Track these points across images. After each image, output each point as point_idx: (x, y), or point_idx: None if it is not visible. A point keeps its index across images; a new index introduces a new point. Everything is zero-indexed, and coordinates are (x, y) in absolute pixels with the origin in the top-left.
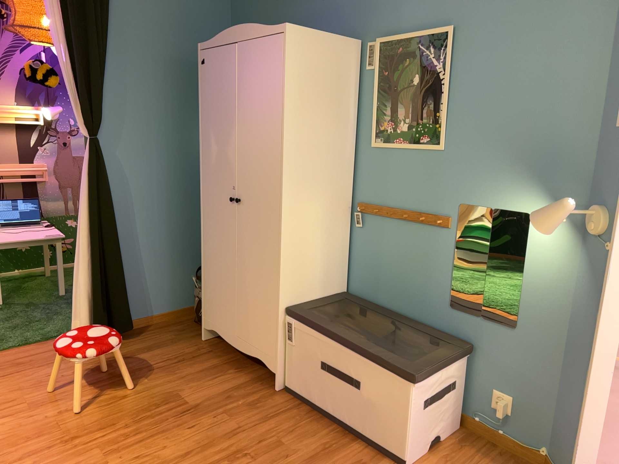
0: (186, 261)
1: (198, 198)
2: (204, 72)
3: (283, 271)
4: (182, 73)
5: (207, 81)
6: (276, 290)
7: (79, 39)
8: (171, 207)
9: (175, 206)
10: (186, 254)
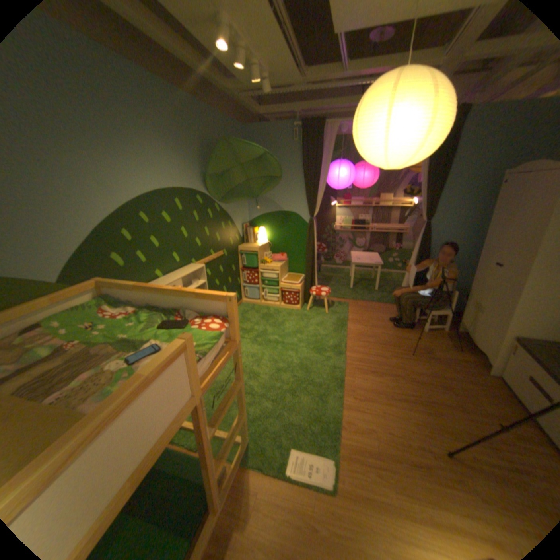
0: (465, 289)
1: (484, 257)
2: (503, 189)
3: (516, 315)
4: (494, 184)
5: (504, 194)
6: (507, 324)
7: (432, 175)
8: (463, 259)
9: (466, 259)
10: (466, 285)
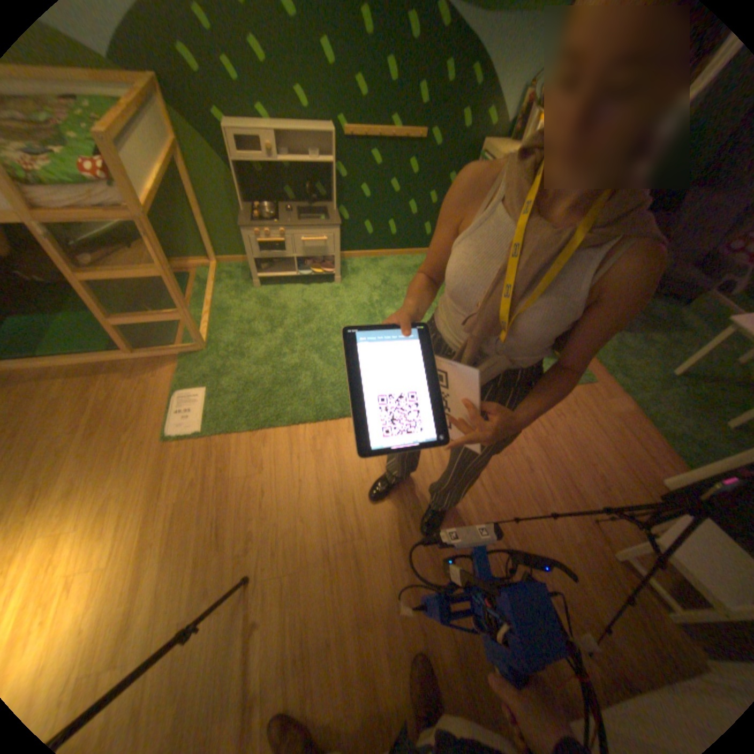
0: None
1: None
2: None
3: None
4: None
5: None
6: None
7: None
8: None
9: None
10: None
